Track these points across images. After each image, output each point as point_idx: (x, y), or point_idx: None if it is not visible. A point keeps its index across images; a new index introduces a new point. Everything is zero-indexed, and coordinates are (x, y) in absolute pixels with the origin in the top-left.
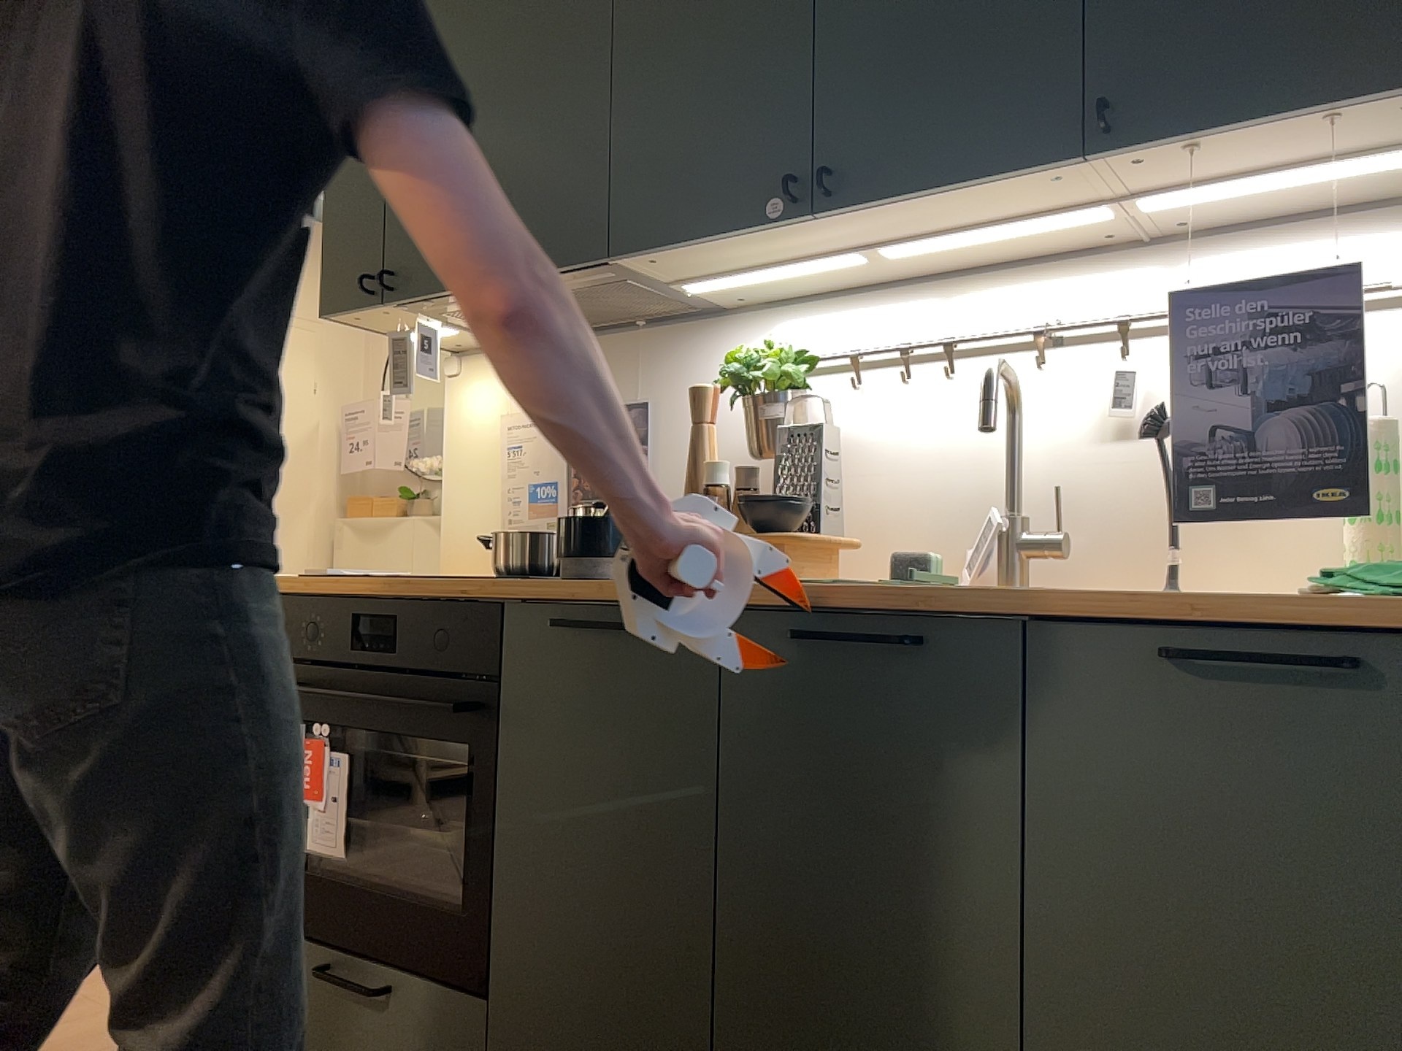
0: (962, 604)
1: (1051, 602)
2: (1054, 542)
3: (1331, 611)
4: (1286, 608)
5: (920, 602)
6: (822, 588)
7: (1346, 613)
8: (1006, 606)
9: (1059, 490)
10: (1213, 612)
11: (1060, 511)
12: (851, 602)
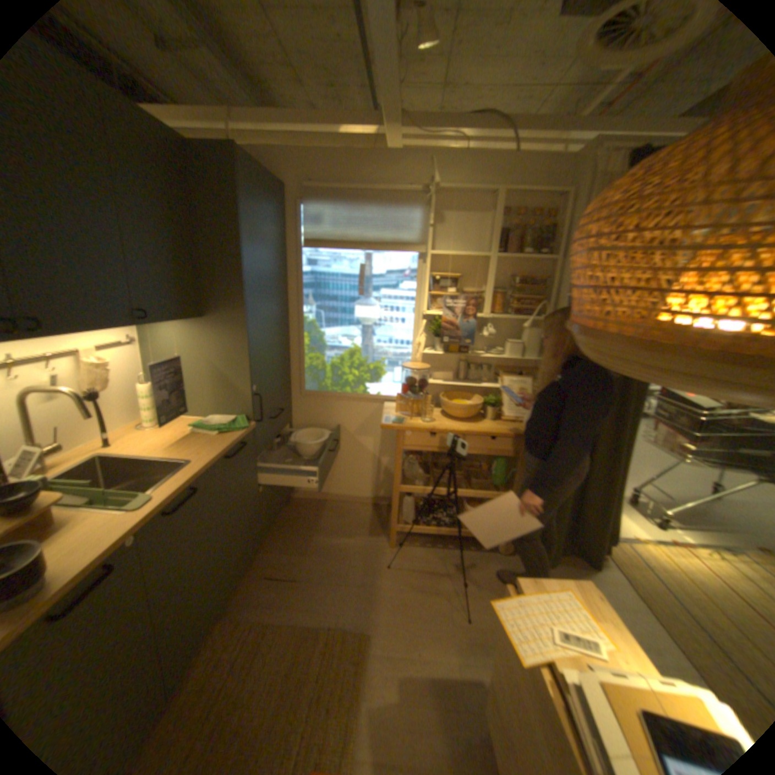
0: (200, 474)
1: (215, 461)
2: (60, 449)
3: (242, 438)
4: (232, 440)
5: (192, 480)
6: (158, 497)
7: (238, 437)
8: (207, 468)
9: (58, 429)
10: (231, 447)
11: (58, 436)
12: (170, 494)
